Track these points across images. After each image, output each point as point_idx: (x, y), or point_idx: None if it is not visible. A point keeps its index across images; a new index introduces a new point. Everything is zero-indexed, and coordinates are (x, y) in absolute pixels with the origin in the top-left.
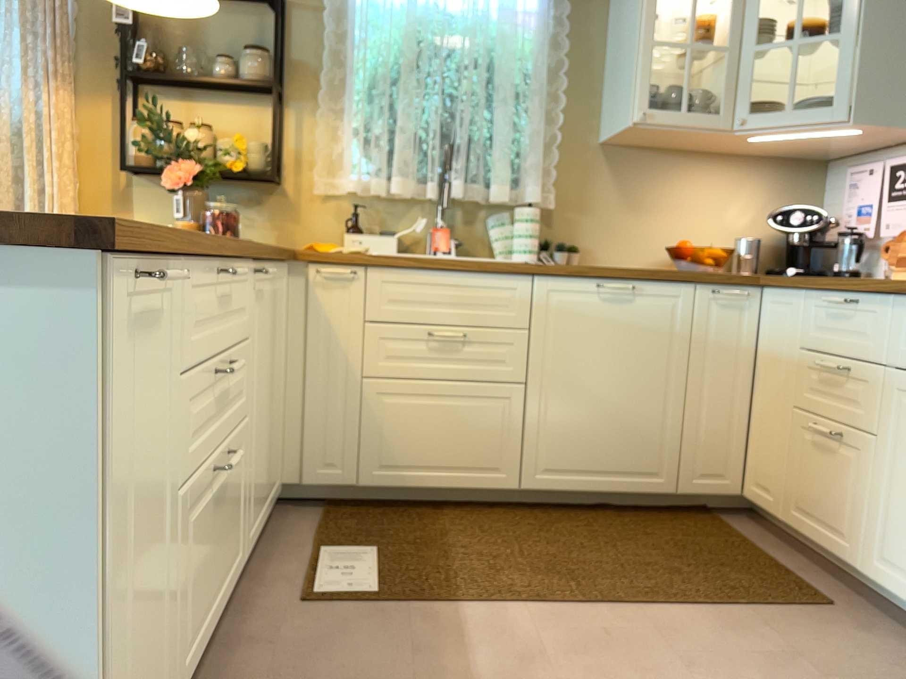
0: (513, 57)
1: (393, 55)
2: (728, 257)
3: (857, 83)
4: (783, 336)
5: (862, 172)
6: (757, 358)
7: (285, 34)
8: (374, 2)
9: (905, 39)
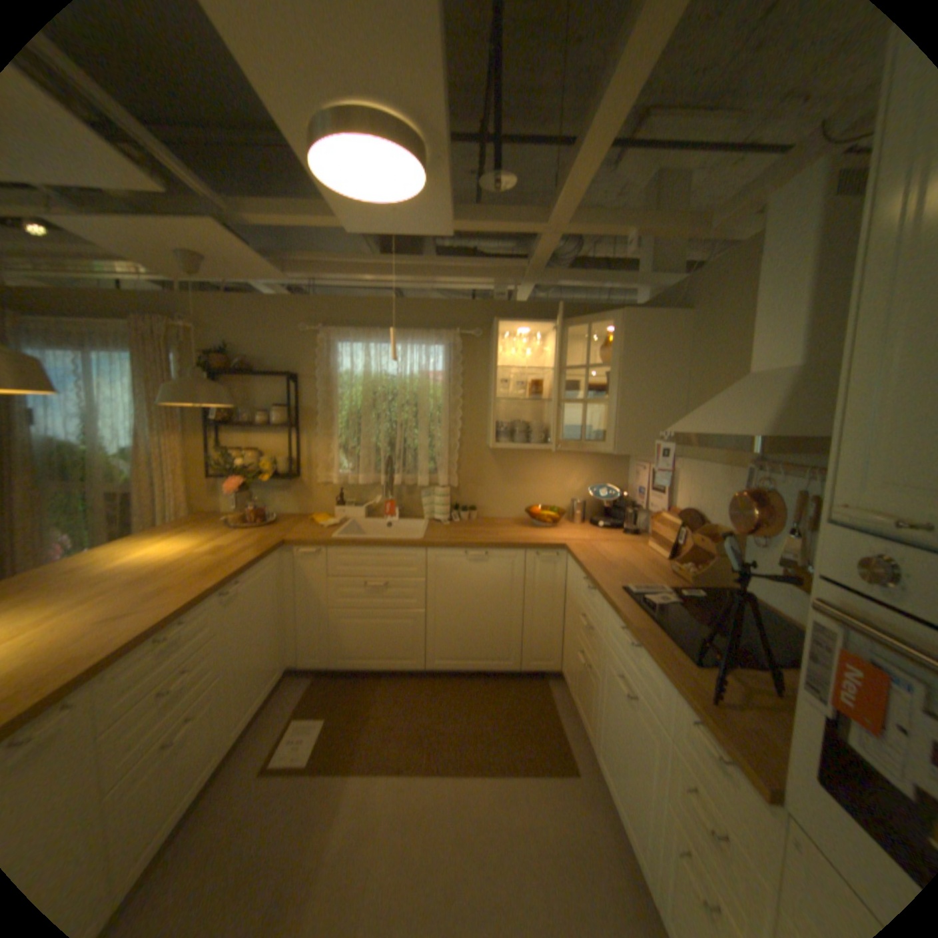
0: (428, 403)
1: (360, 401)
2: (560, 517)
3: (617, 430)
4: (573, 586)
5: (640, 467)
6: (567, 590)
7: (298, 393)
8: (347, 372)
9: (646, 404)
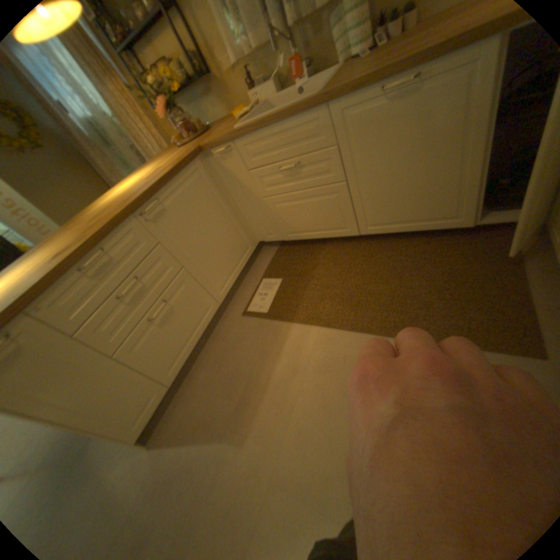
0: None
1: None
2: None
3: None
4: None
5: None
6: None
7: None
8: None
9: None
